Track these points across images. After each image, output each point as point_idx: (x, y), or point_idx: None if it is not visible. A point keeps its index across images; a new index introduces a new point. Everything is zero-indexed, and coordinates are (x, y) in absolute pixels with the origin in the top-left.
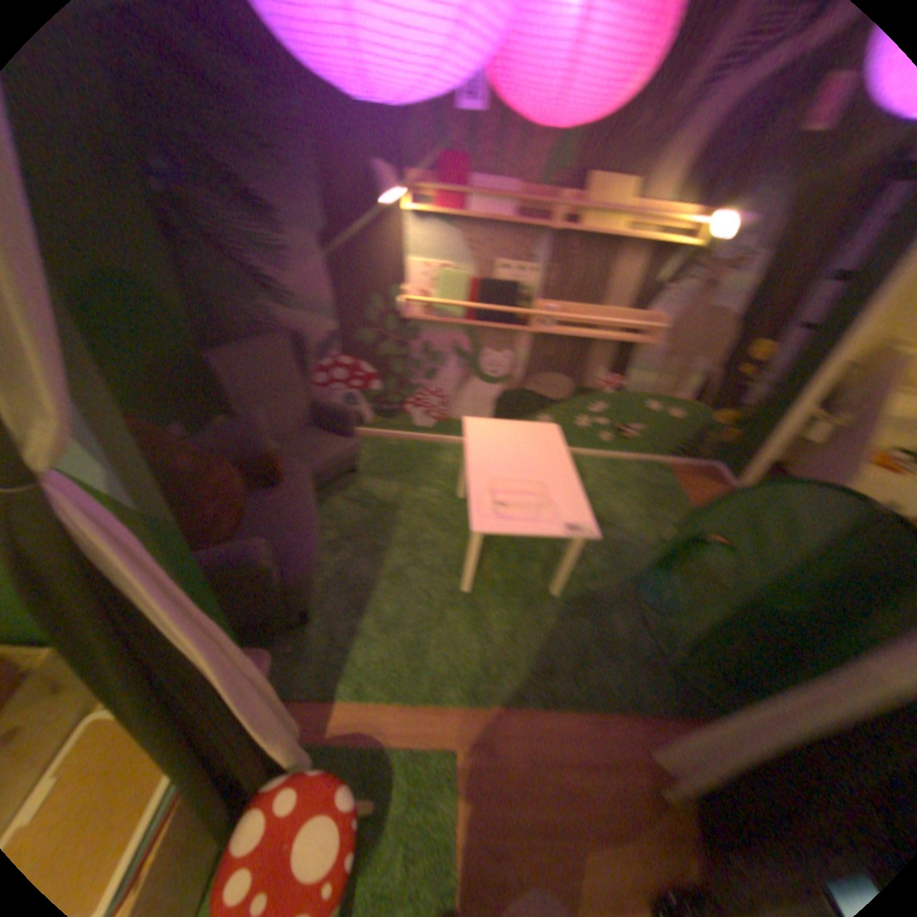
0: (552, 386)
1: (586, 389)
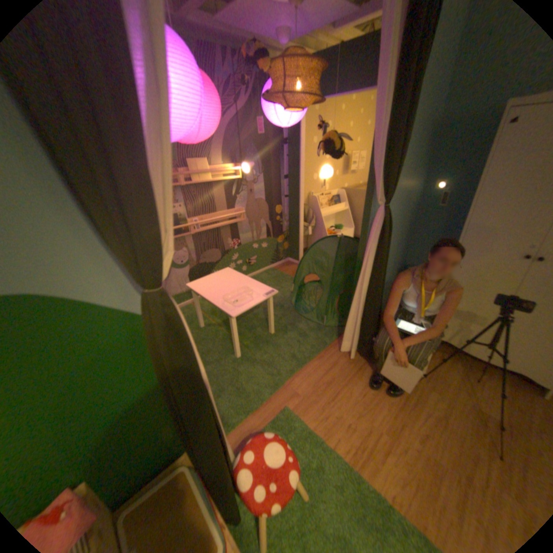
0: (212, 255)
1: (226, 251)
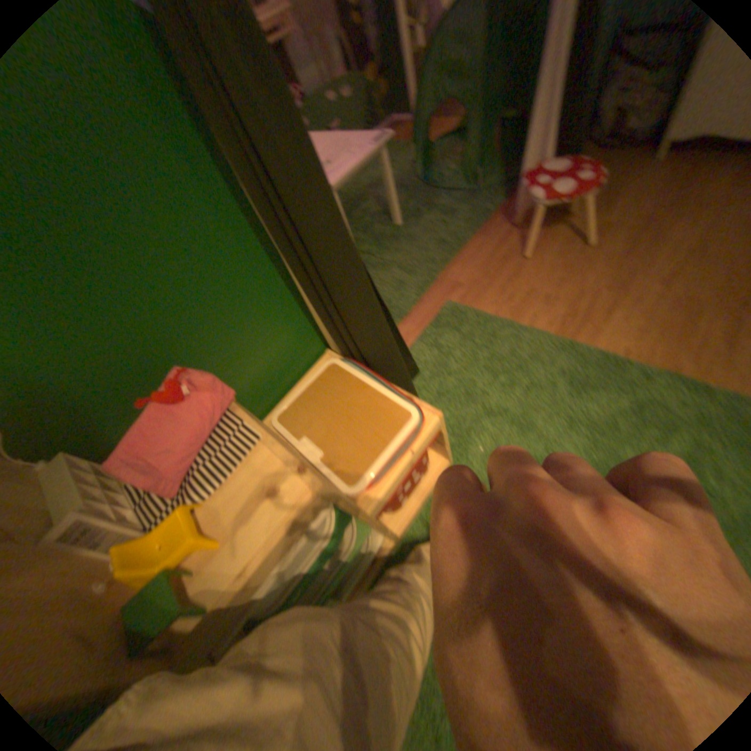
0: None
1: None
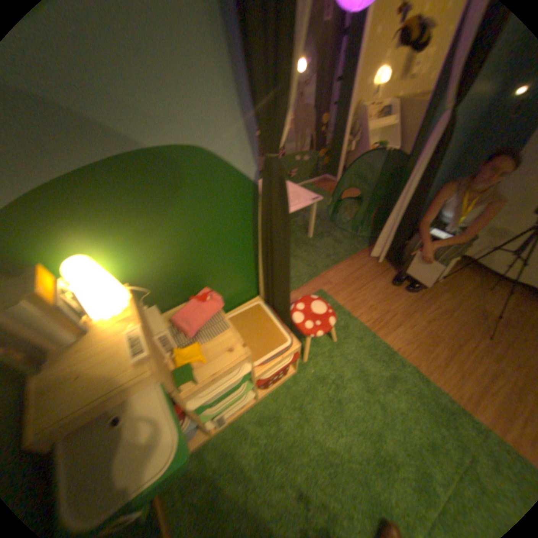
0: None
1: None
